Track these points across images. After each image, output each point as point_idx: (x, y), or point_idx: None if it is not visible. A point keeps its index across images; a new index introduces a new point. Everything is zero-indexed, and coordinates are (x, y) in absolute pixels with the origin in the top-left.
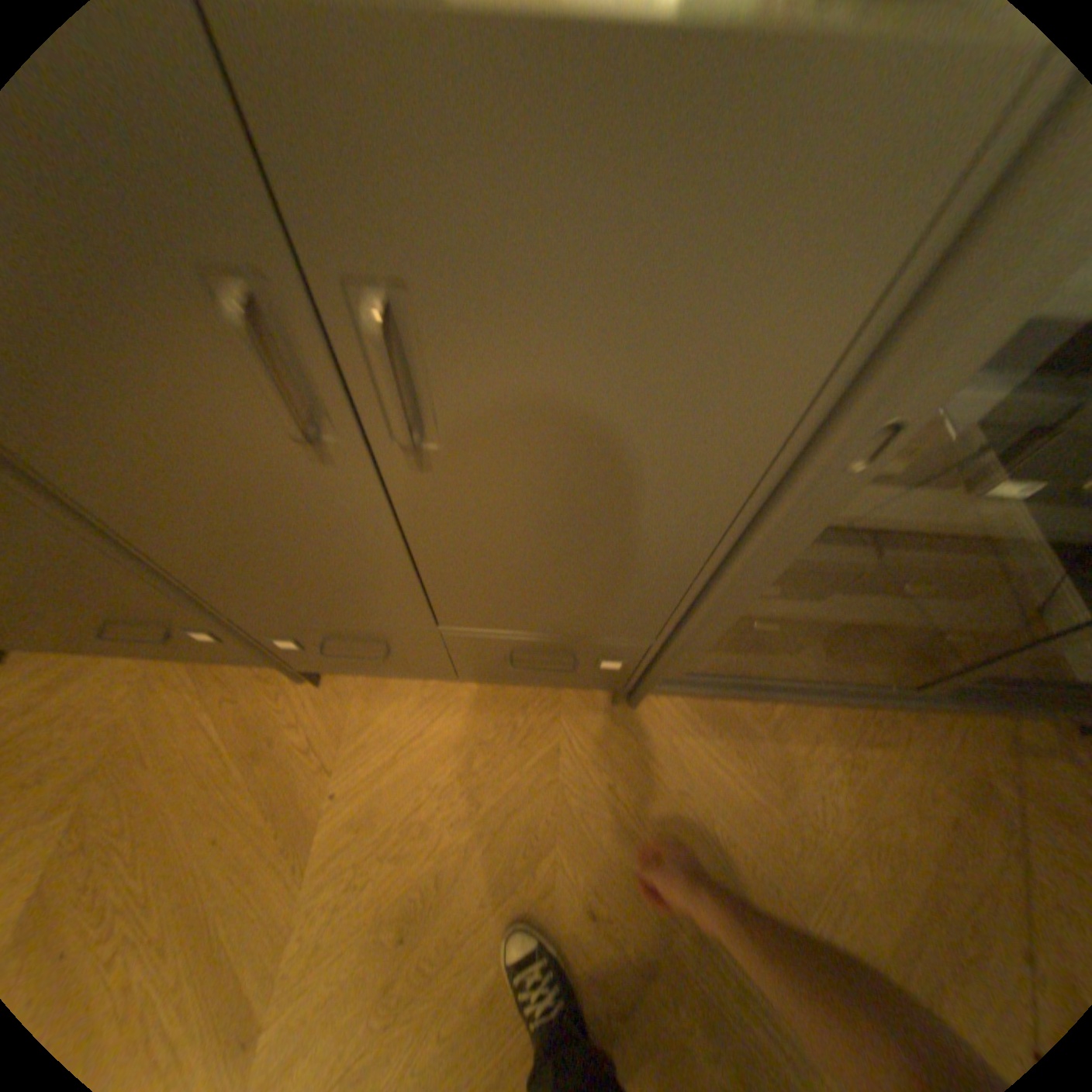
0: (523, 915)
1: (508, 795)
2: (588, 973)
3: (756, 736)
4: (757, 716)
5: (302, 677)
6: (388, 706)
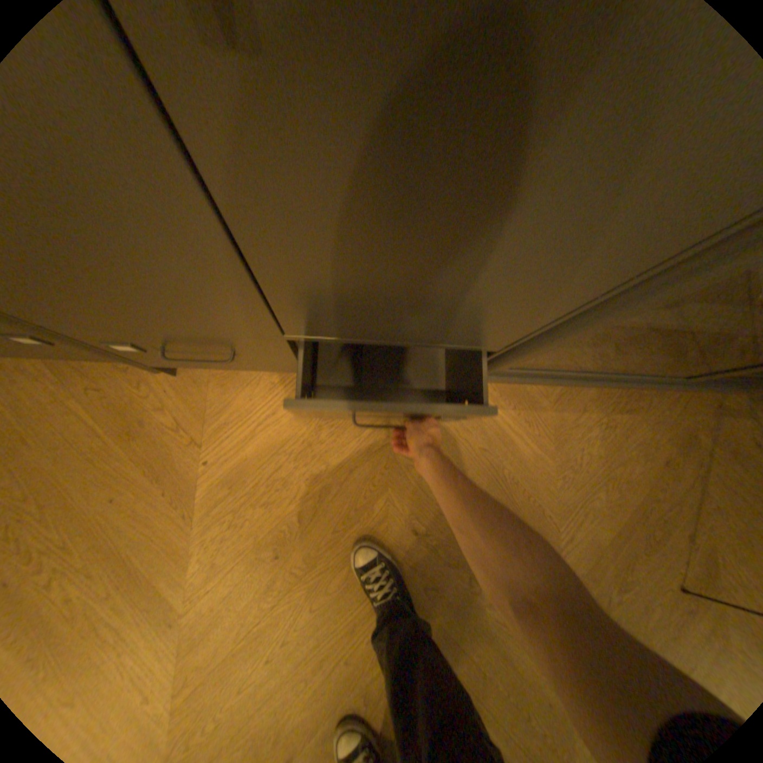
0: (365, 536)
1: (350, 457)
2: (412, 567)
3: (540, 408)
4: (542, 393)
5: (158, 371)
6: (243, 392)
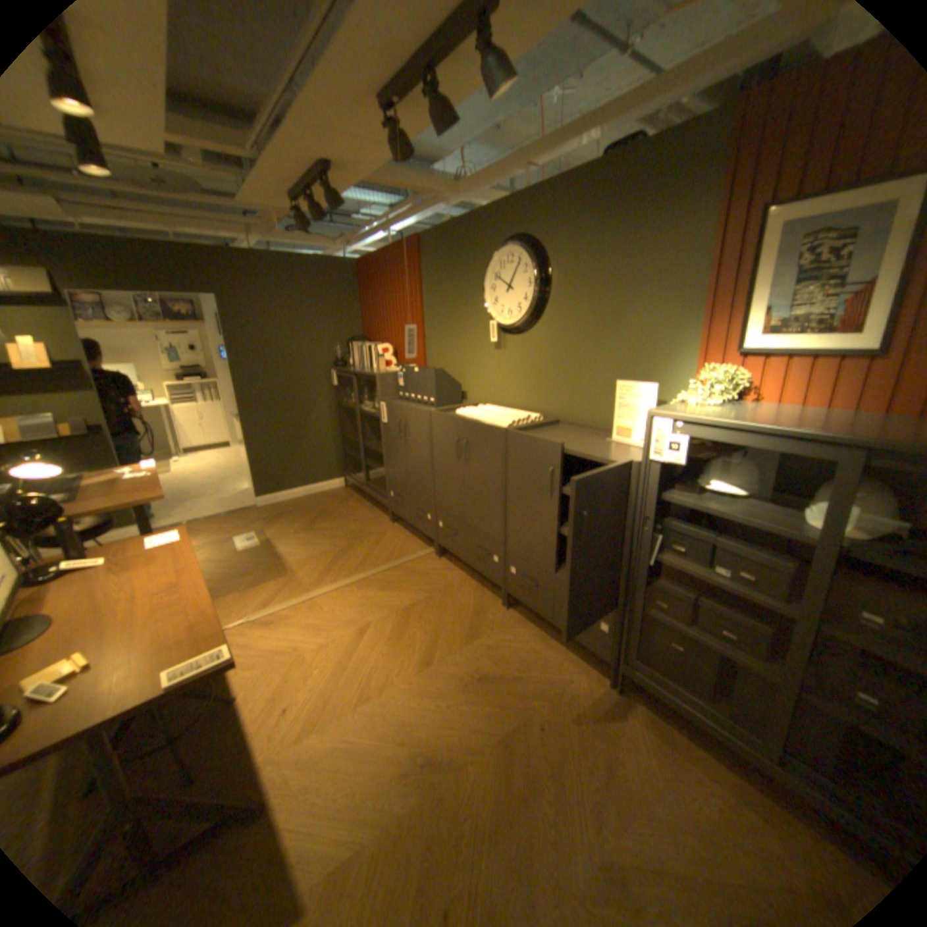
0: (519, 708)
1: (543, 679)
2: (527, 740)
3: (677, 752)
4: (686, 747)
5: (506, 601)
6: (524, 630)
